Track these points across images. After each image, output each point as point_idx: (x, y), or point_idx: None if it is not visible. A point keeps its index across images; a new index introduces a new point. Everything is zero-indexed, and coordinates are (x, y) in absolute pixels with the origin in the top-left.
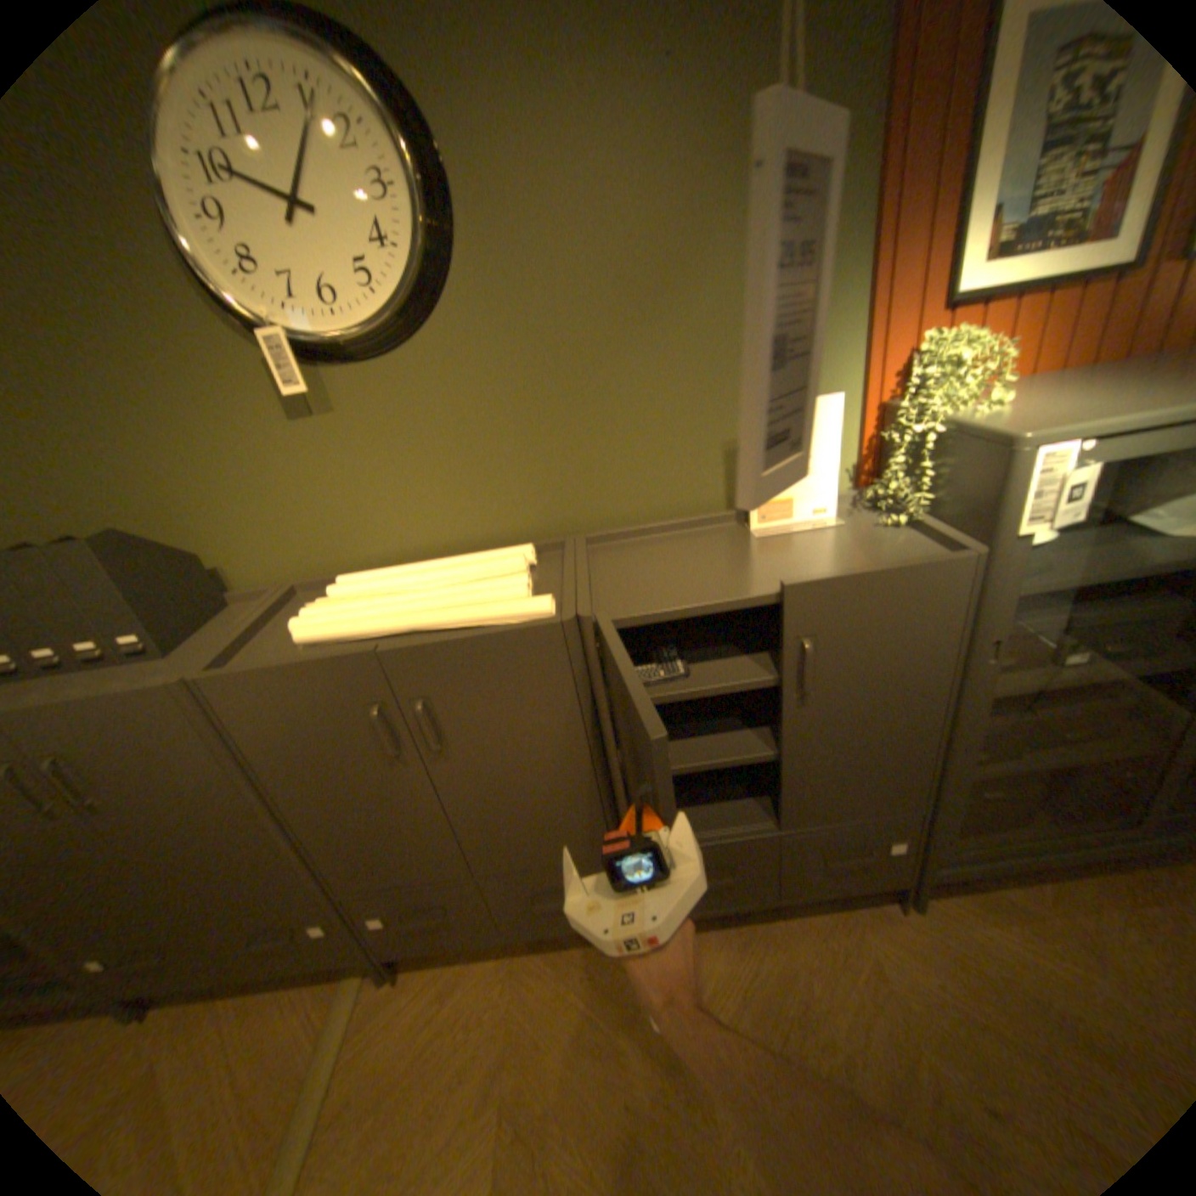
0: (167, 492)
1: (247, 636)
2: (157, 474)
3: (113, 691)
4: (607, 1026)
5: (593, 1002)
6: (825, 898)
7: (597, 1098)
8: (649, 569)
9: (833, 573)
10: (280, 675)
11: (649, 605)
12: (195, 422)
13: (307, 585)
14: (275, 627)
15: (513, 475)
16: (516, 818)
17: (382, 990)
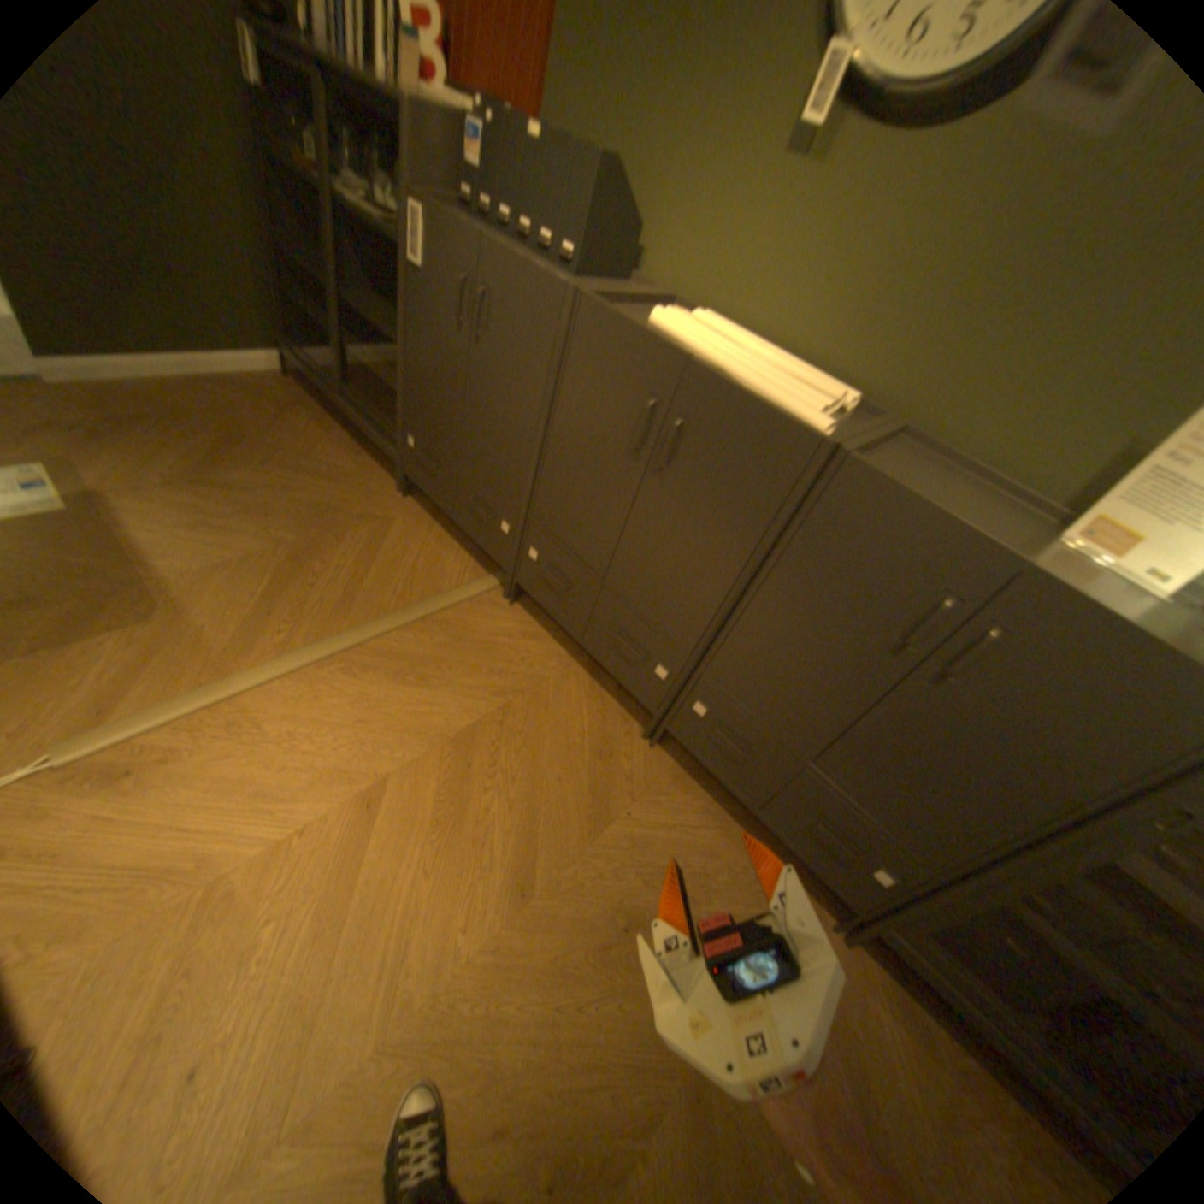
0: (665, 161)
1: (626, 300)
2: (670, 141)
3: (542, 268)
4: (590, 743)
5: (595, 727)
6: (794, 846)
7: (553, 759)
8: (934, 481)
9: (1096, 596)
10: (626, 329)
11: (902, 481)
12: (726, 110)
13: (684, 304)
14: (645, 311)
15: (908, 322)
16: (662, 564)
17: (506, 601)
